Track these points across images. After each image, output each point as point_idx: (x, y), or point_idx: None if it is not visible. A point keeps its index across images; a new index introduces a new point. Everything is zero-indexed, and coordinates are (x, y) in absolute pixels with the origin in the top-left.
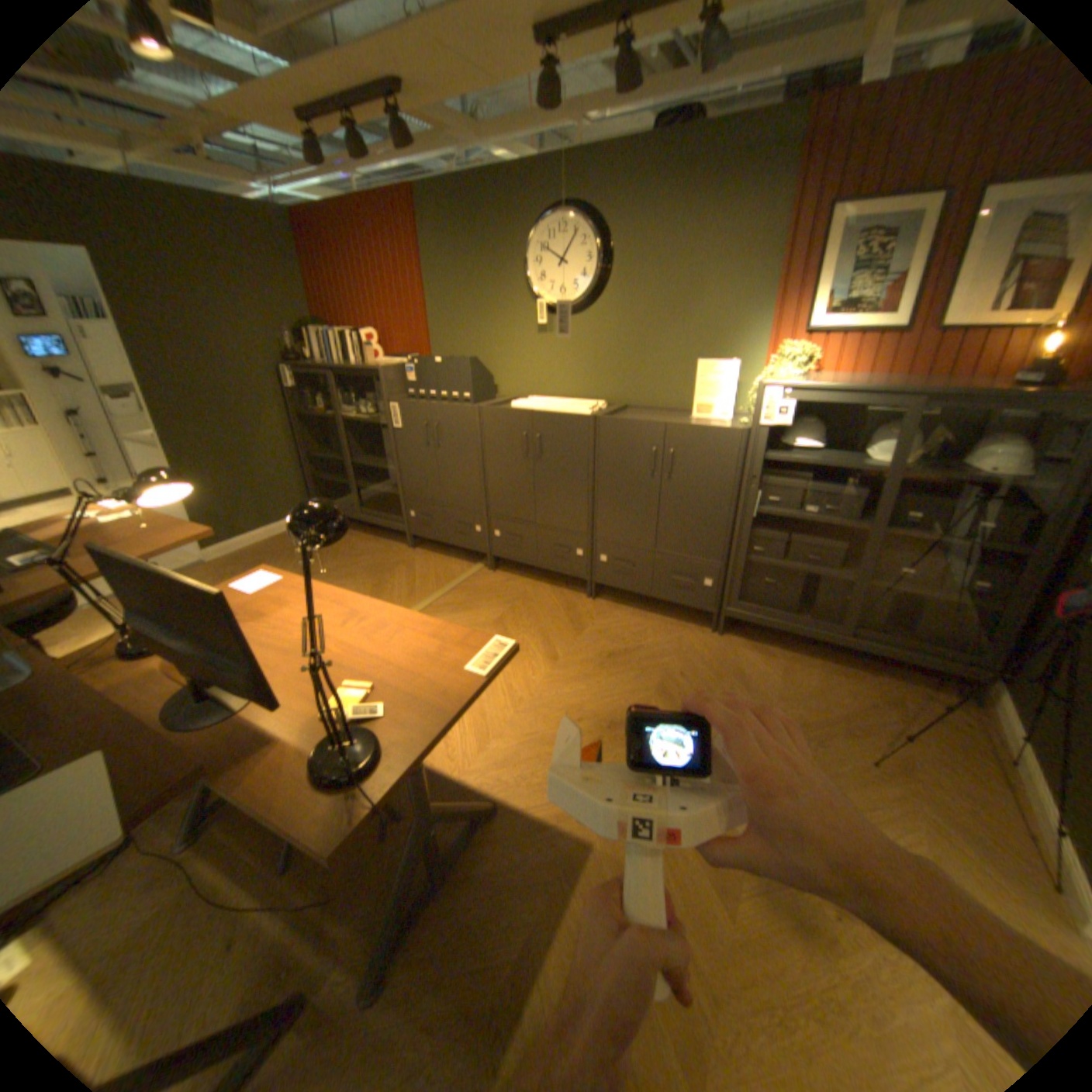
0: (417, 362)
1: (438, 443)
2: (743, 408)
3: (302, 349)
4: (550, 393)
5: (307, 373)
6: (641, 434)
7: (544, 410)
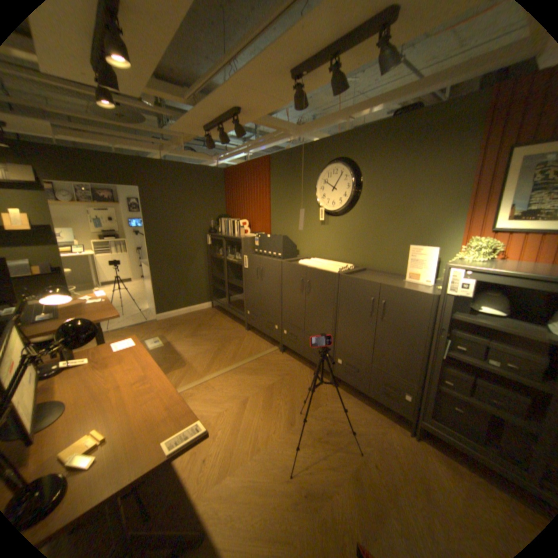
0: (260, 236)
1: (262, 278)
2: (441, 279)
3: (220, 228)
4: (325, 257)
5: (220, 238)
6: (366, 288)
7: (314, 266)
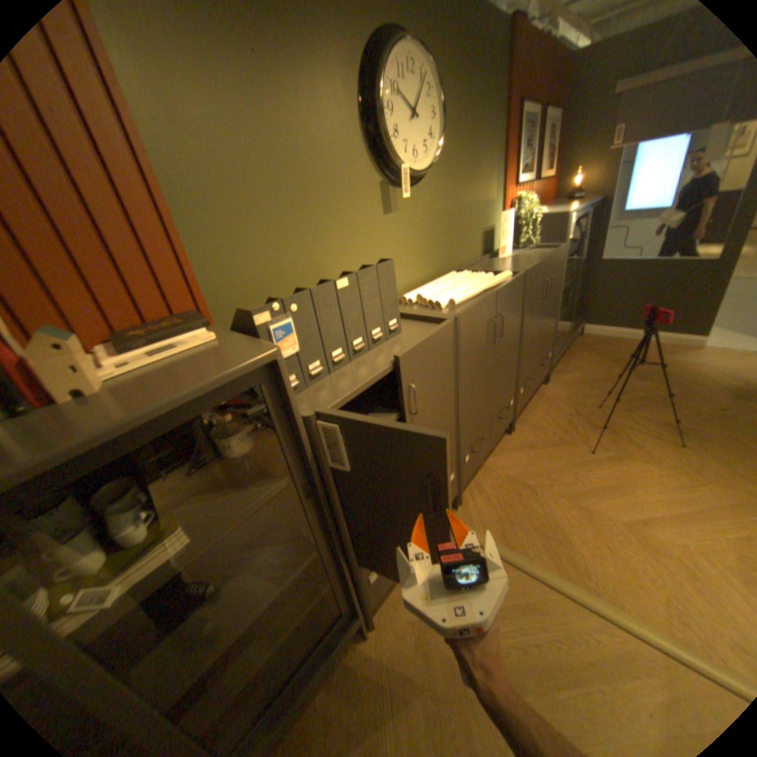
0: (297, 306)
1: (412, 414)
2: (522, 240)
3: None
4: (402, 287)
5: None
6: (542, 271)
7: (483, 288)
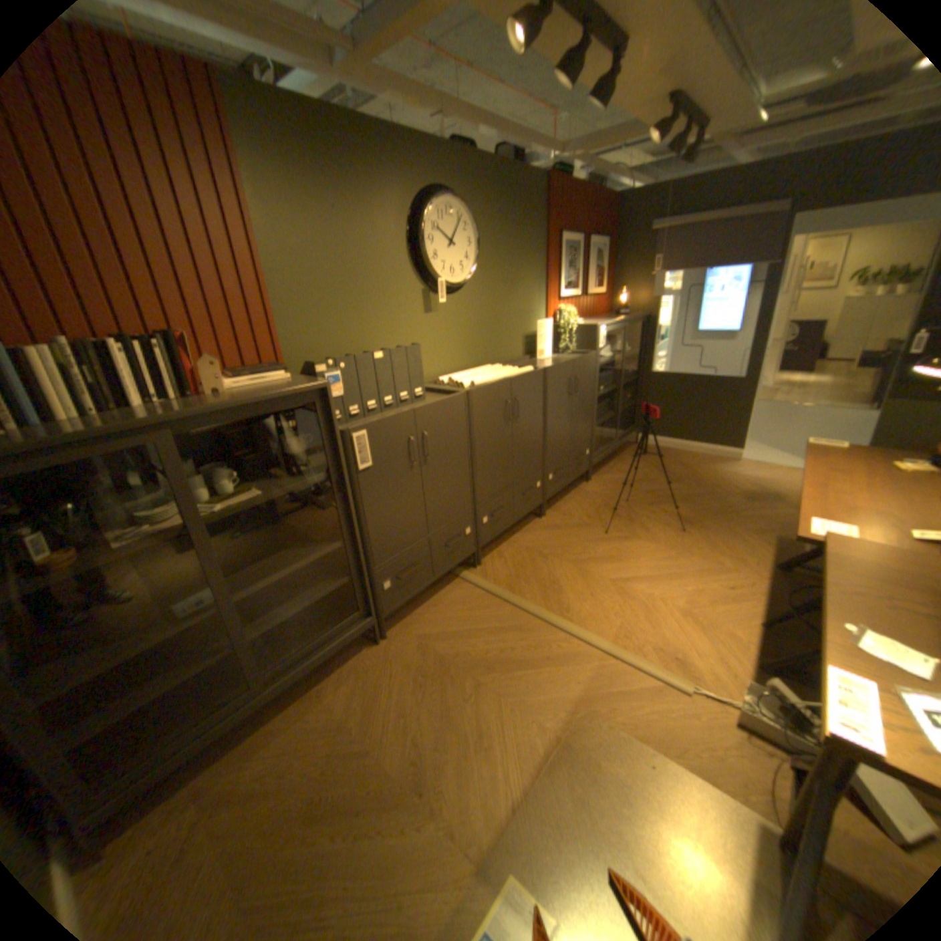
0: (345, 365)
1: (426, 457)
2: (561, 346)
3: None
4: (440, 372)
5: None
6: (565, 371)
7: (503, 377)
